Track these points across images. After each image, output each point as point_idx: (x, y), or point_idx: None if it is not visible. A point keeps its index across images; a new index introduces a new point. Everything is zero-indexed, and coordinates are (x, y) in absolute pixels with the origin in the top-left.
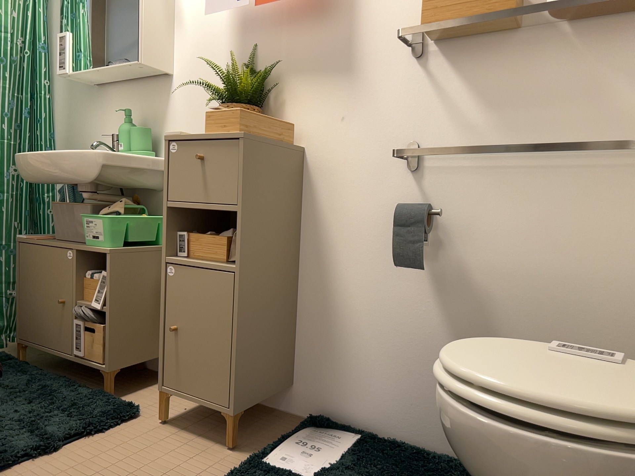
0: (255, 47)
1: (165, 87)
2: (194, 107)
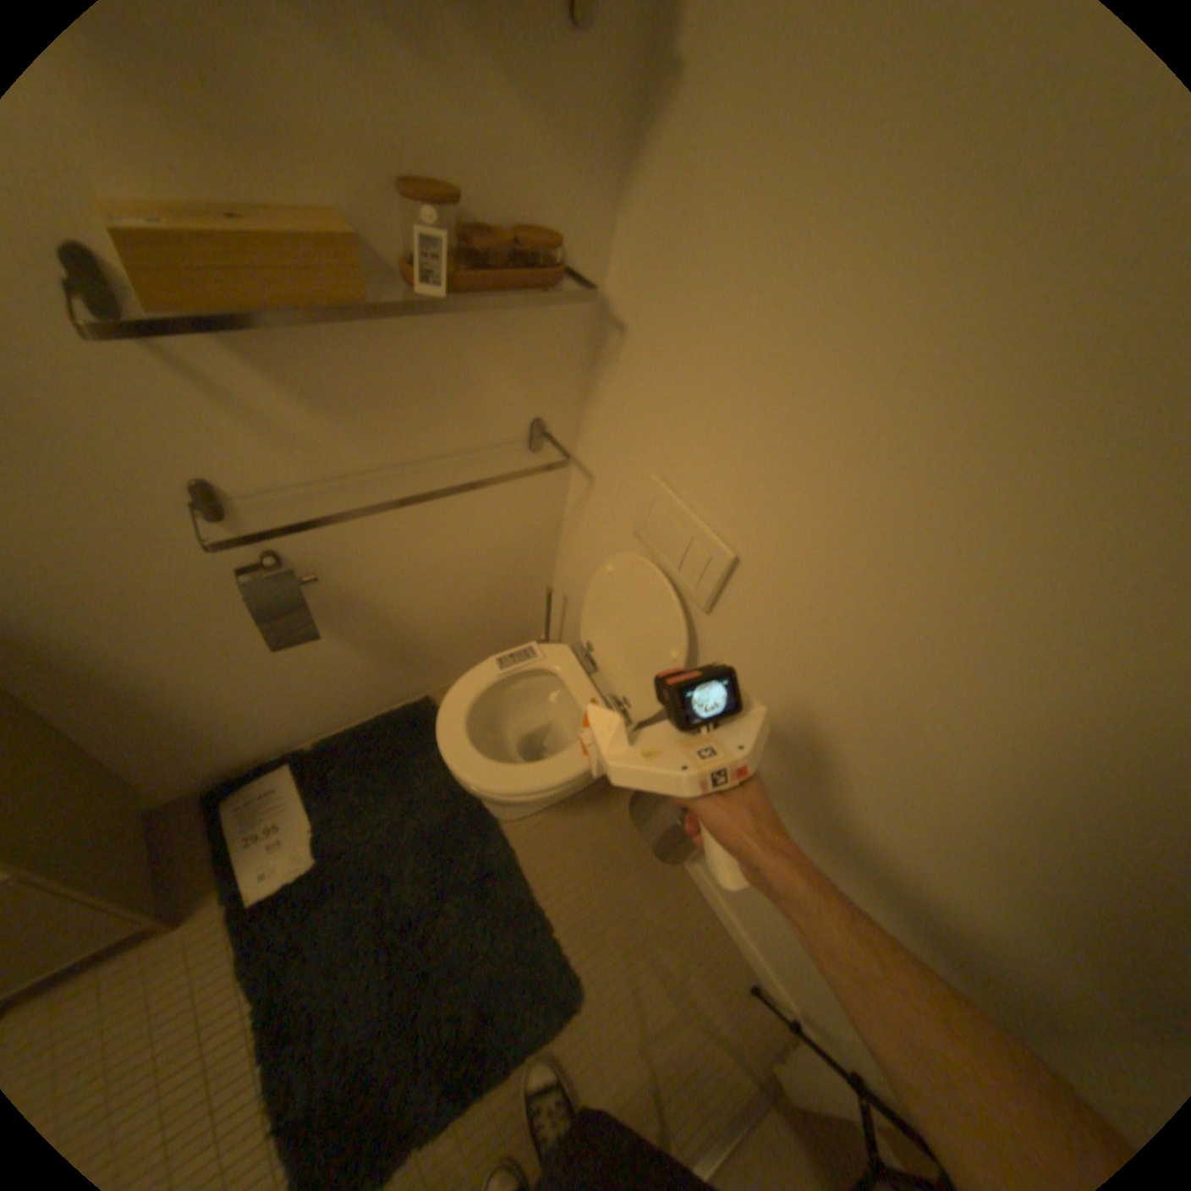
0: None
1: None
2: None
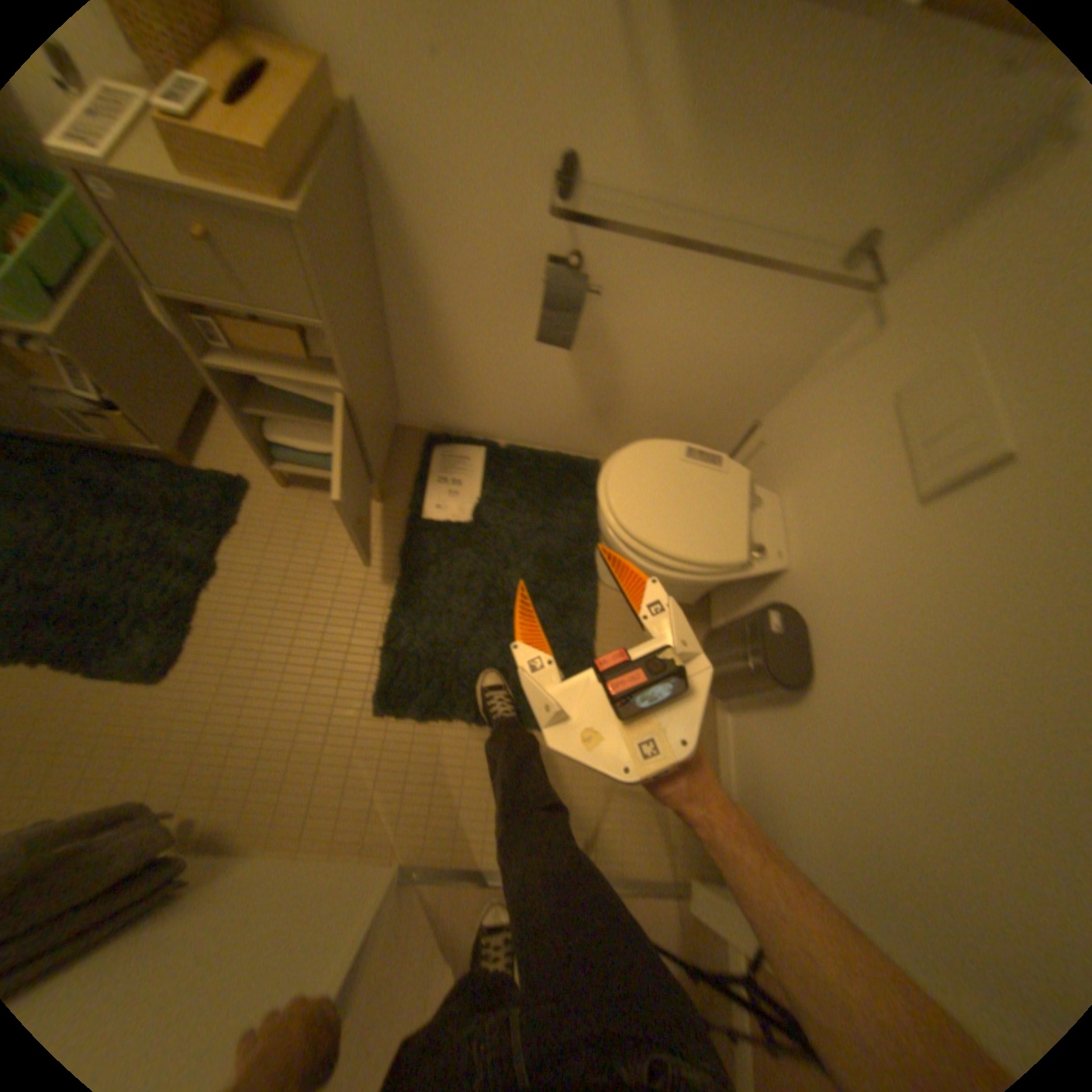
0: None
1: None
2: None
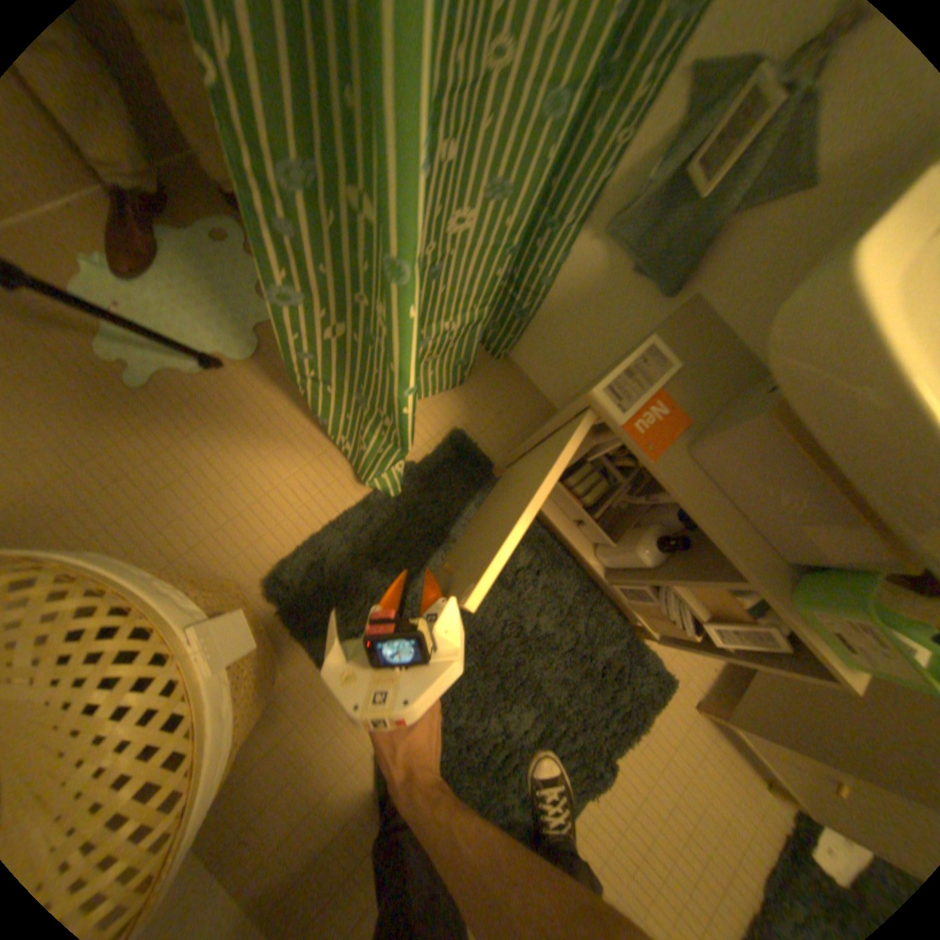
0: None
1: None
2: None
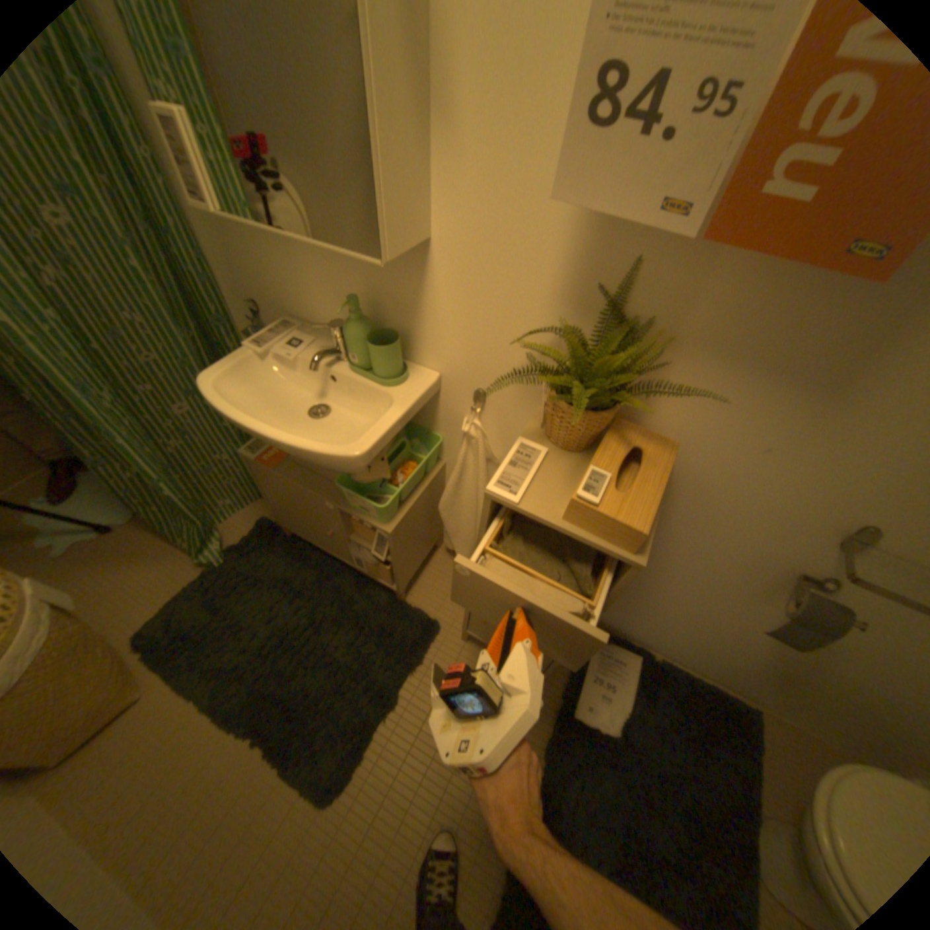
0: (639, 260)
1: (415, 255)
2: (481, 321)
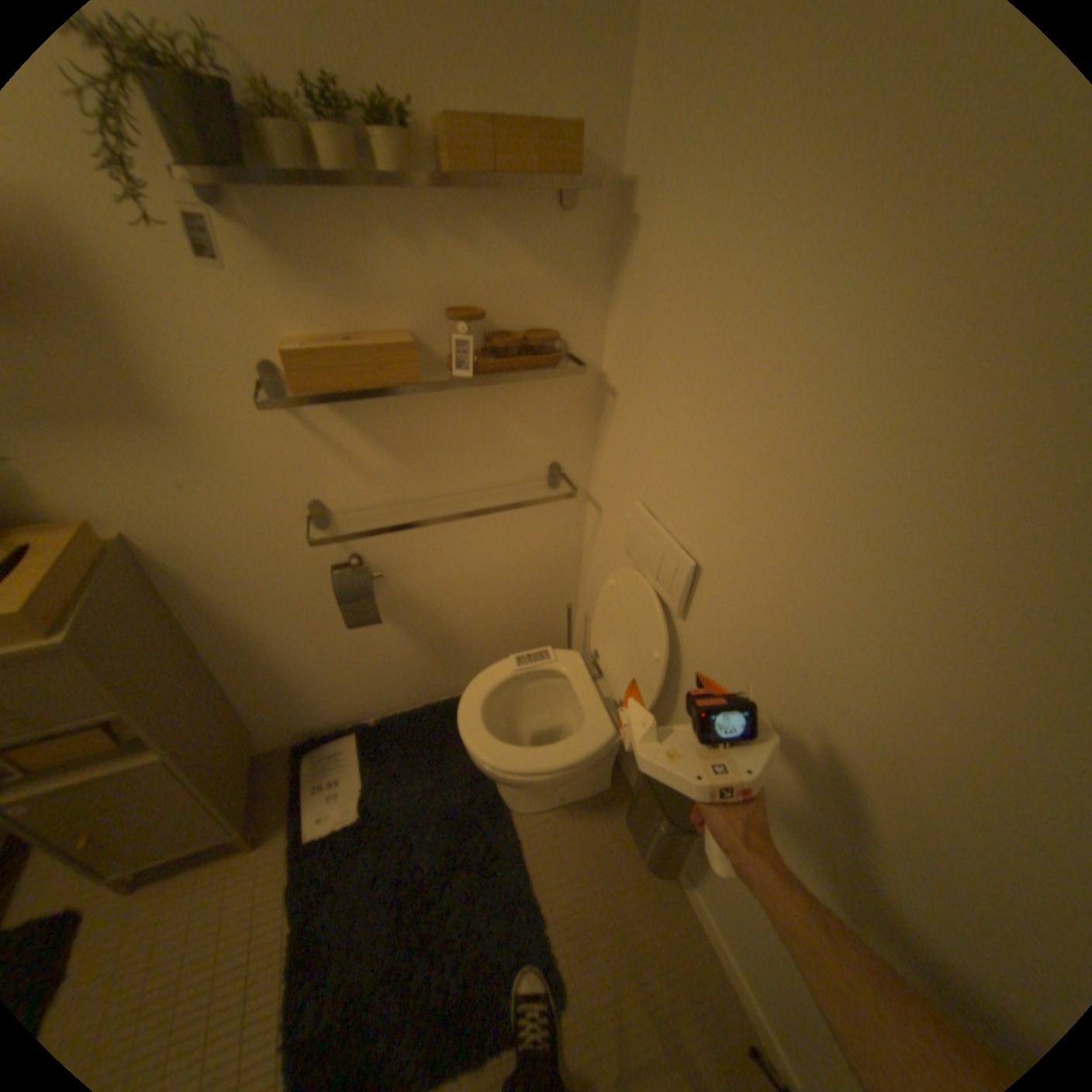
0: None
1: None
2: None
